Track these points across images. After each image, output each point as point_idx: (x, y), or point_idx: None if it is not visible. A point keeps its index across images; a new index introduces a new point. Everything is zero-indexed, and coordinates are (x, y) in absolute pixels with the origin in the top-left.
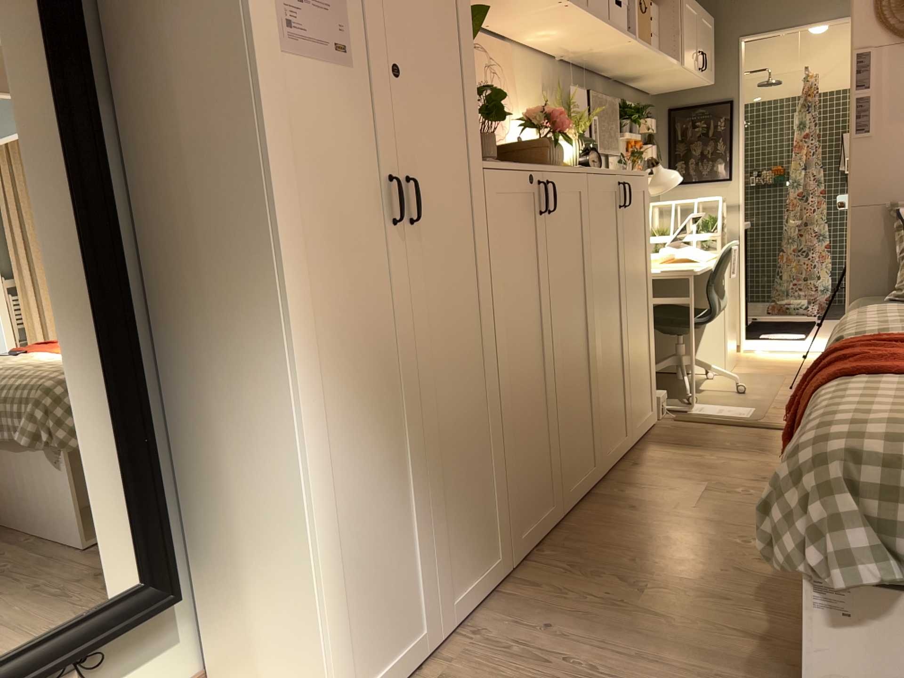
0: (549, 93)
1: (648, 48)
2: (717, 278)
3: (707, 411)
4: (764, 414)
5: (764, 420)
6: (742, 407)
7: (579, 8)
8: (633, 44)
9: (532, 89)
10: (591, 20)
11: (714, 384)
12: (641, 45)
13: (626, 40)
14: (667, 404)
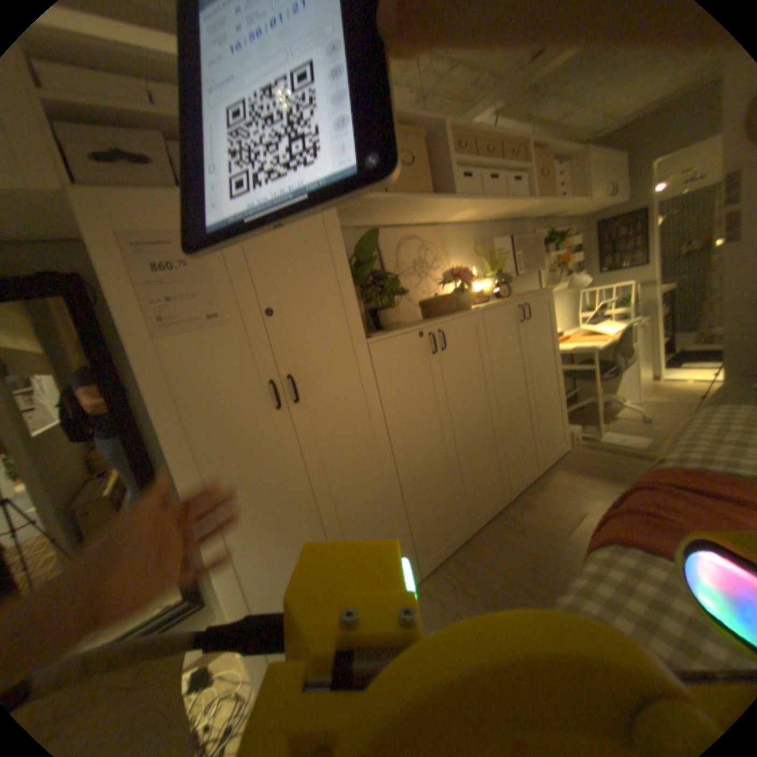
0: (482, 242)
1: (556, 194)
2: (633, 339)
3: (615, 442)
4: (662, 446)
5: (658, 453)
6: (645, 438)
7: (471, 194)
8: (537, 198)
9: (467, 244)
10: (487, 197)
11: (630, 413)
12: (548, 194)
13: (528, 197)
14: (586, 432)
